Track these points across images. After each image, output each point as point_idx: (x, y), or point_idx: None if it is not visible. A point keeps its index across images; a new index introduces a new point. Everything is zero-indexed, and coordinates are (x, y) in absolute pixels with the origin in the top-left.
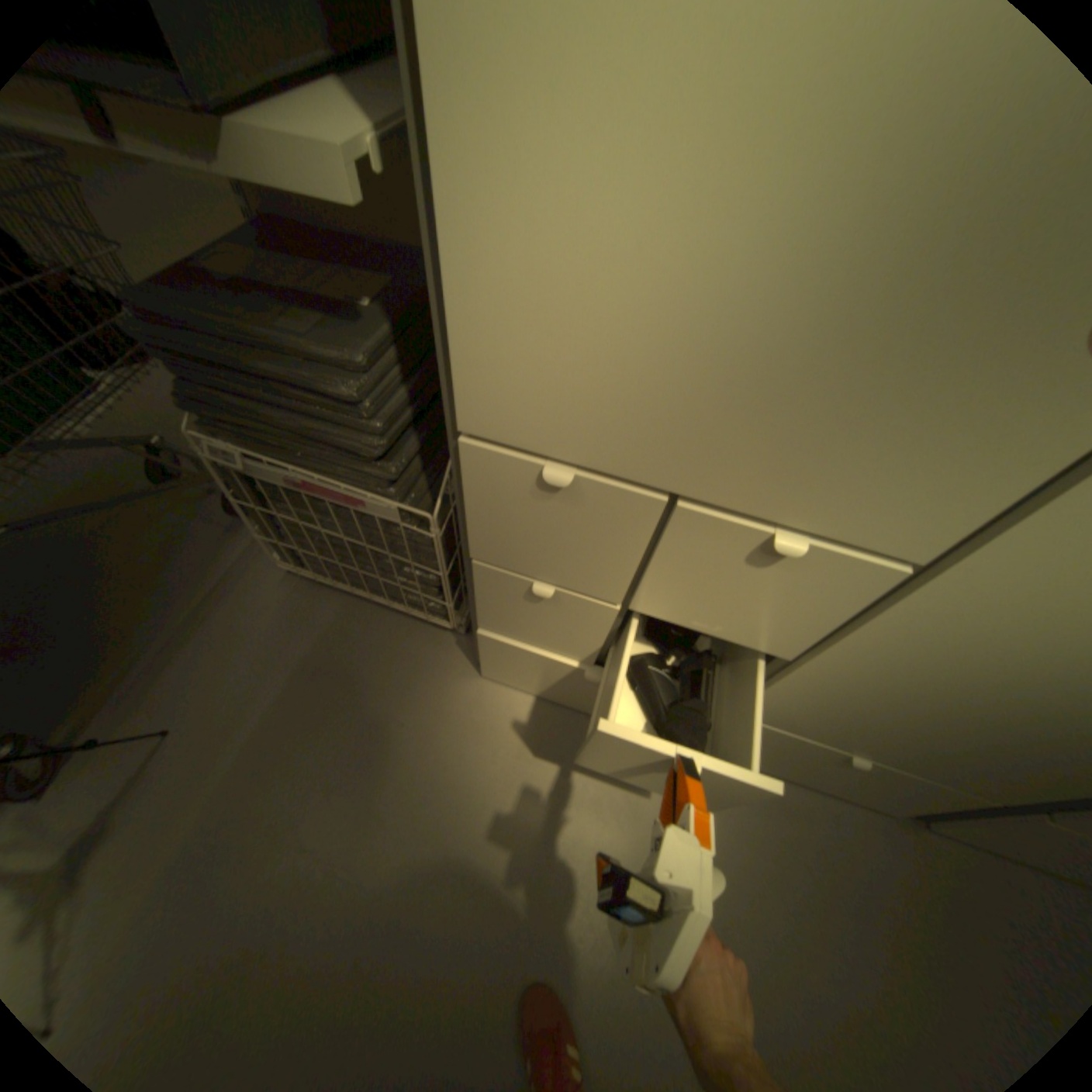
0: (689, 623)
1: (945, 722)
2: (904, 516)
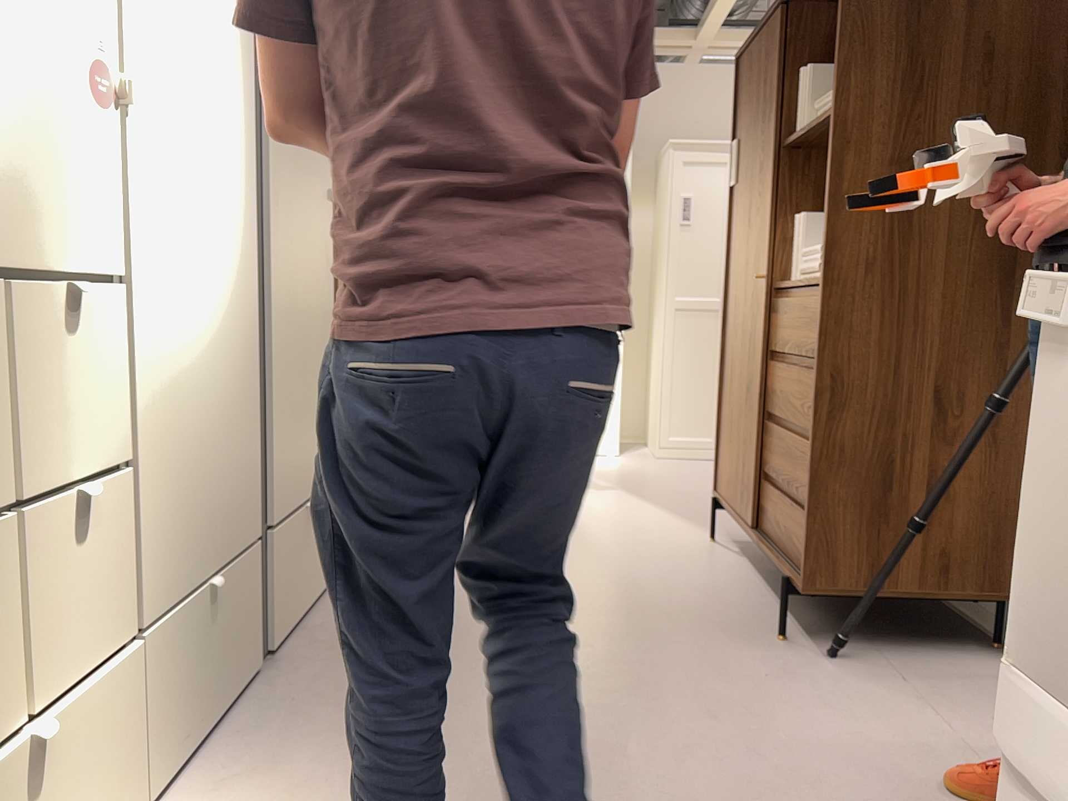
0: (54, 477)
1: (196, 456)
2: (89, 234)
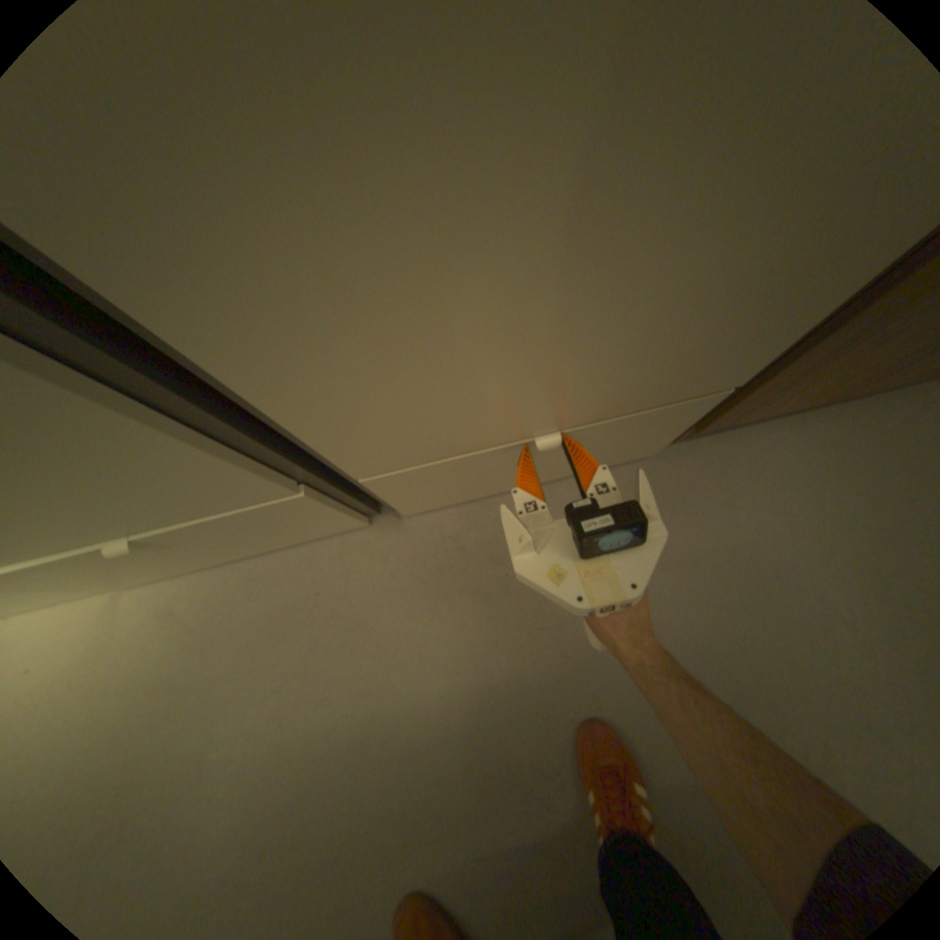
0: None
1: None
2: None
